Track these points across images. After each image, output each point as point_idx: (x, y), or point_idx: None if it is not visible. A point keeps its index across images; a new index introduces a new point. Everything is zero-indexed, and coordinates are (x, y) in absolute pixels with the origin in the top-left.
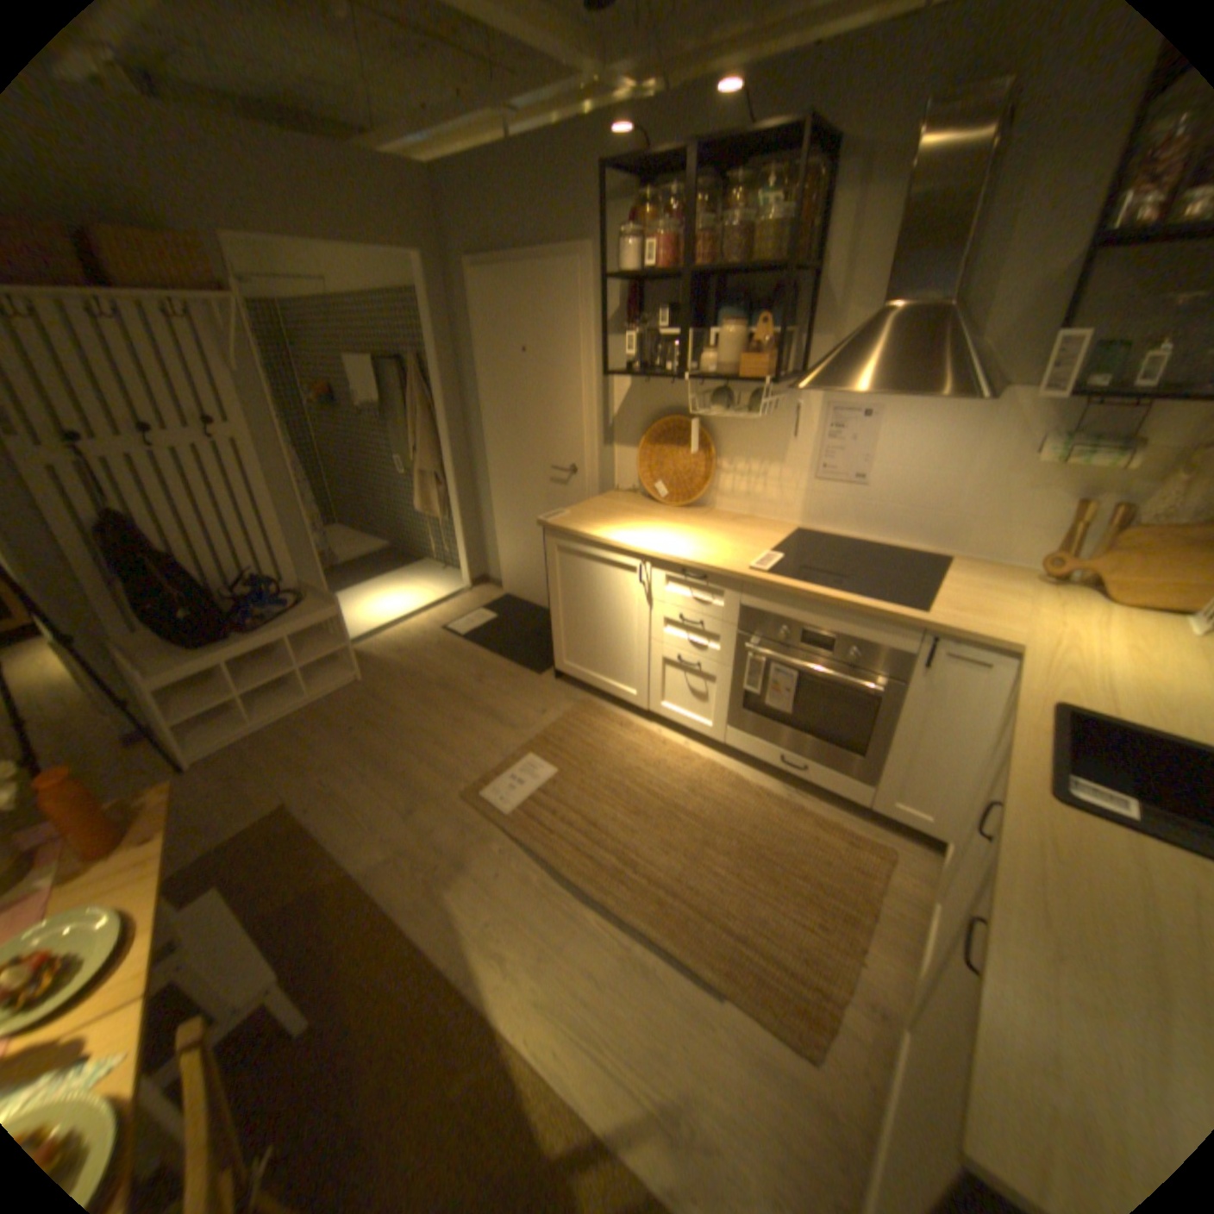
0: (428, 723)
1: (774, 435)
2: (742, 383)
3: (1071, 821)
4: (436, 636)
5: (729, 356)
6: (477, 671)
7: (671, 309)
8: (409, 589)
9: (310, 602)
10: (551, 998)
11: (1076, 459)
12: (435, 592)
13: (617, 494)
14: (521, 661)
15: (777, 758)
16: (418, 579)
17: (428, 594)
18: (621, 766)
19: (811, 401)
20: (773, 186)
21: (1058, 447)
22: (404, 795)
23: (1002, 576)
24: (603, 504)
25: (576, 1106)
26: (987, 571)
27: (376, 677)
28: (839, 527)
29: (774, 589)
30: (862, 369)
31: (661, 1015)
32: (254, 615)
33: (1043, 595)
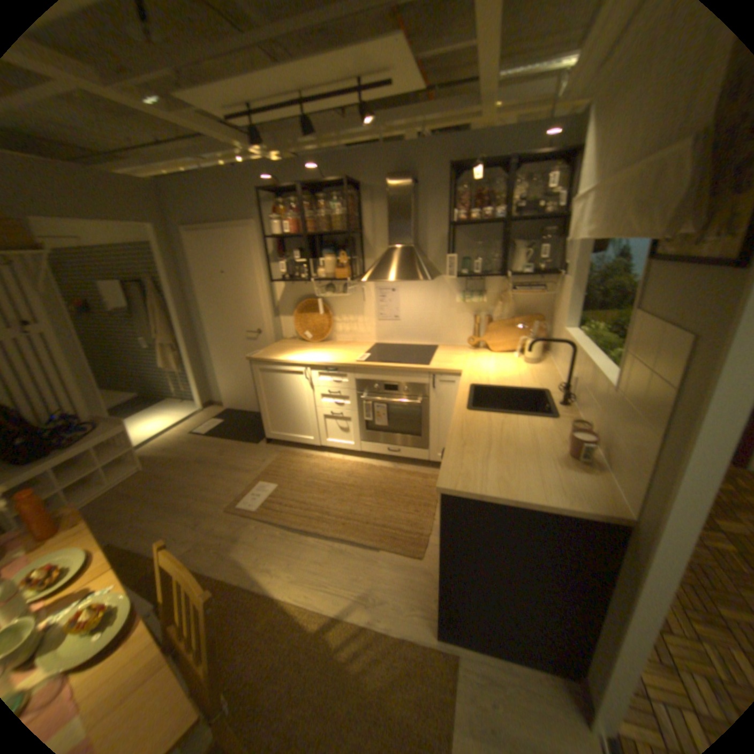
0: (194, 482)
1: (356, 303)
2: (337, 281)
3: (471, 414)
4: (185, 439)
5: (329, 270)
6: (217, 450)
7: (298, 250)
8: (158, 418)
9: (101, 427)
10: (297, 578)
11: (466, 300)
12: (177, 416)
13: (285, 341)
14: (243, 440)
15: (385, 450)
16: (163, 411)
17: (173, 418)
18: (311, 474)
19: (368, 287)
20: (334, 201)
21: (460, 297)
22: (189, 519)
23: (455, 349)
24: (278, 346)
25: (319, 612)
26: (450, 348)
27: (151, 467)
28: (392, 341)
29: (367, 368)
30: (383, 272)
31: (352, 566)
32: (62, 441)
33: (469, 353)
